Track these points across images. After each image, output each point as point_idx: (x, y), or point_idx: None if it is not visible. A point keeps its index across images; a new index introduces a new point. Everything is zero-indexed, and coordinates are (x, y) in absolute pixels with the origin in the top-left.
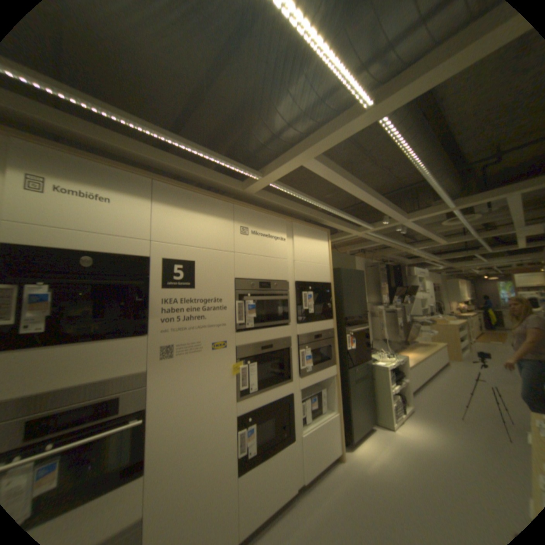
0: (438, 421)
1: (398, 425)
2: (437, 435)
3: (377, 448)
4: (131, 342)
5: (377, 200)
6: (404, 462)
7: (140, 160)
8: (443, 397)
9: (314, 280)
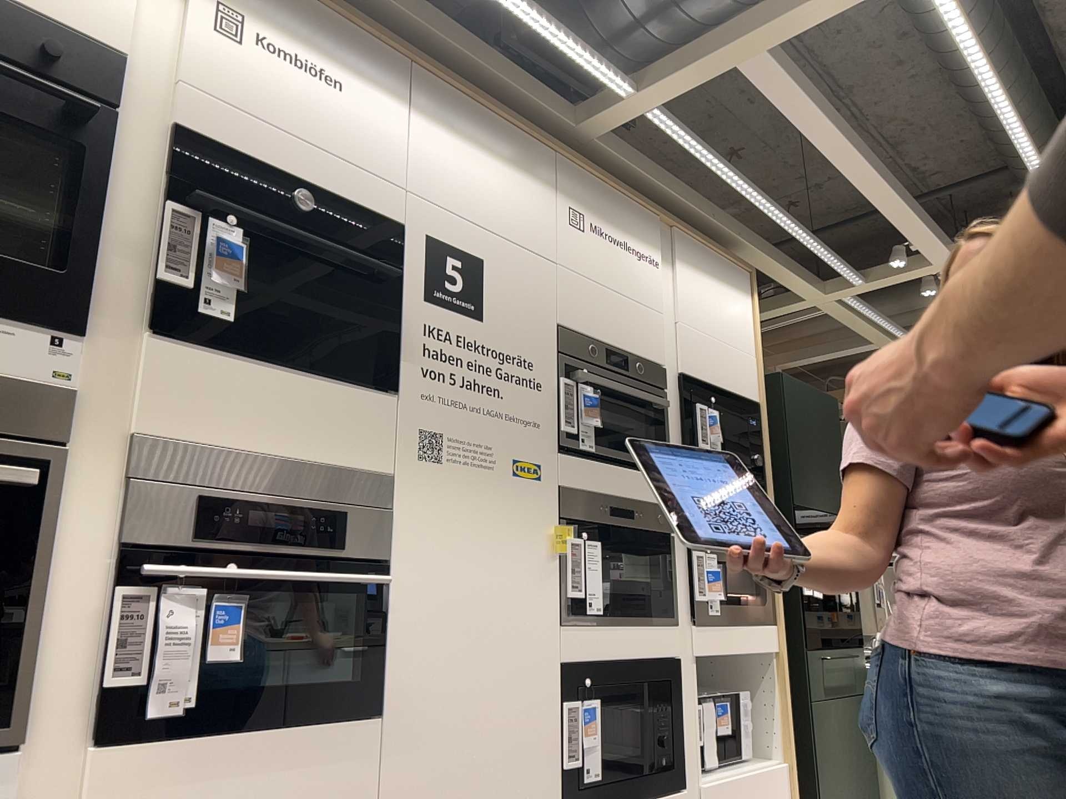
0: None
1: None
2: None
3: None
4: (368, 398)
5: (884, 185)
6: None
7: (384, 18)
8: None
9: (722, 384)
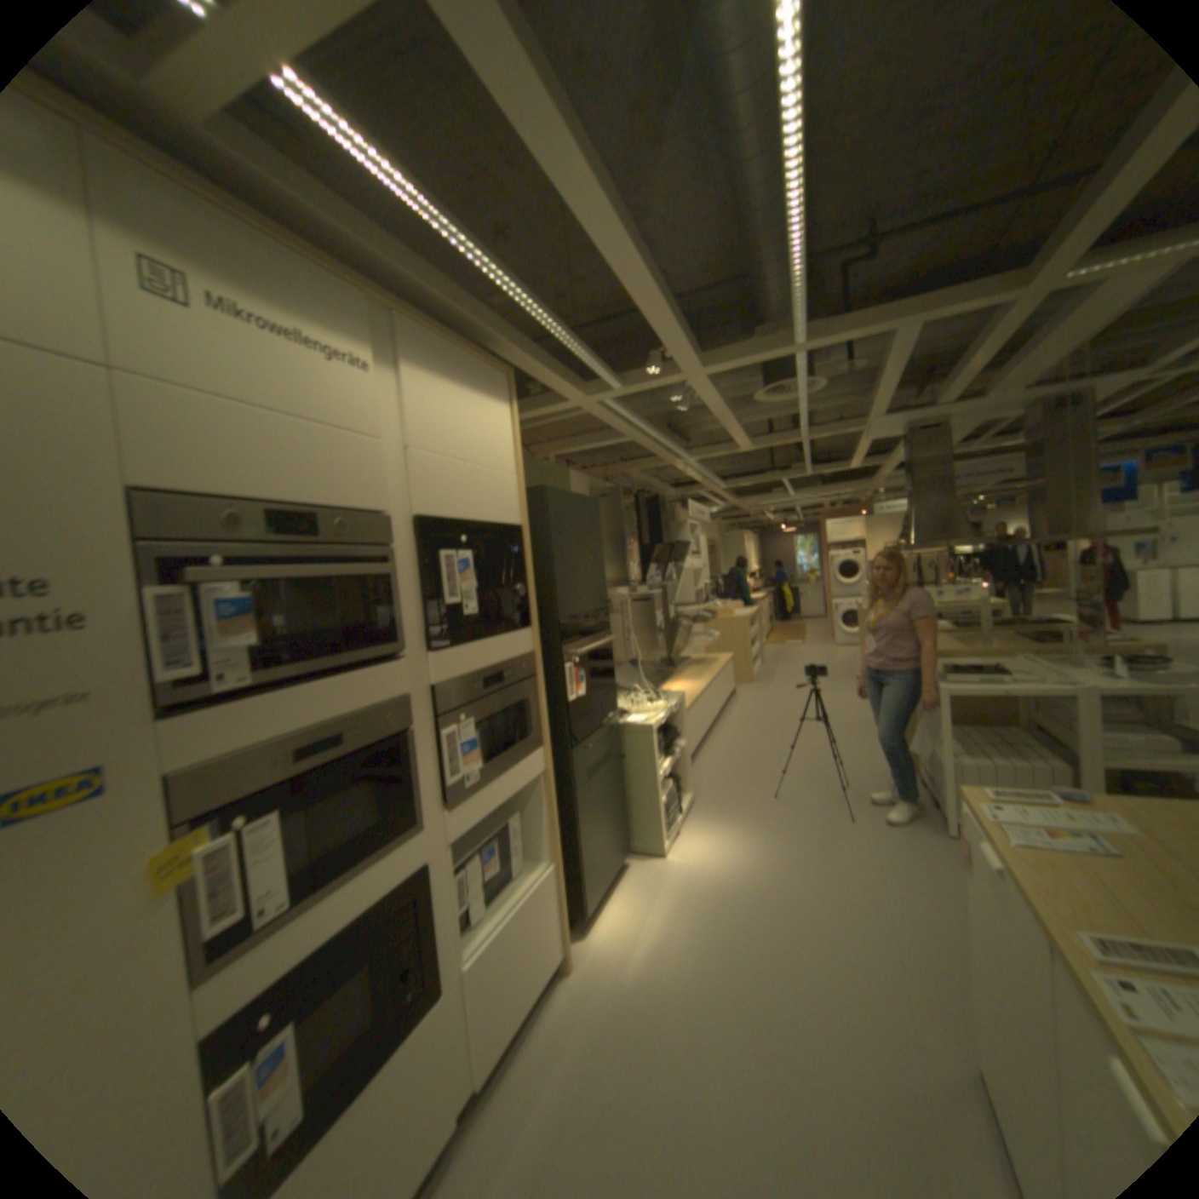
0: (736, 811)
1: (669, 840)
2: (740, 841)
3: (634, 908)
4: None
5: (652, 280)
6: (692, 925)
7: None
8: (736, 757)
9: (477, 516)
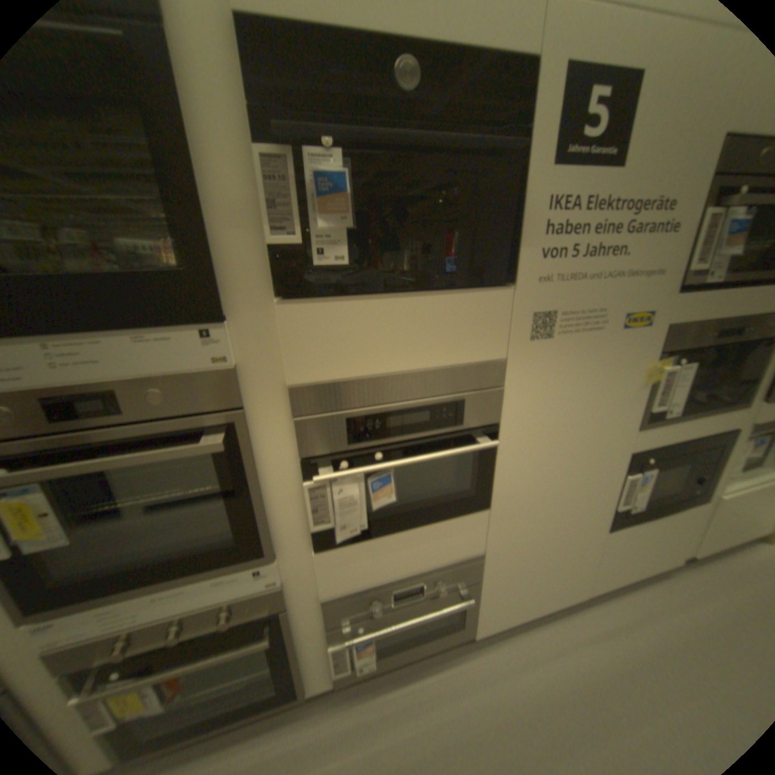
0: None
1: None
2: None
3: None
4: (486, 299)
5: None
6: None
7: None
8: None
9: None
